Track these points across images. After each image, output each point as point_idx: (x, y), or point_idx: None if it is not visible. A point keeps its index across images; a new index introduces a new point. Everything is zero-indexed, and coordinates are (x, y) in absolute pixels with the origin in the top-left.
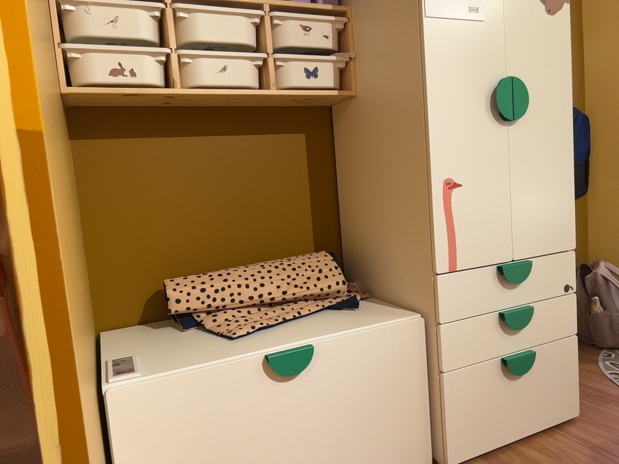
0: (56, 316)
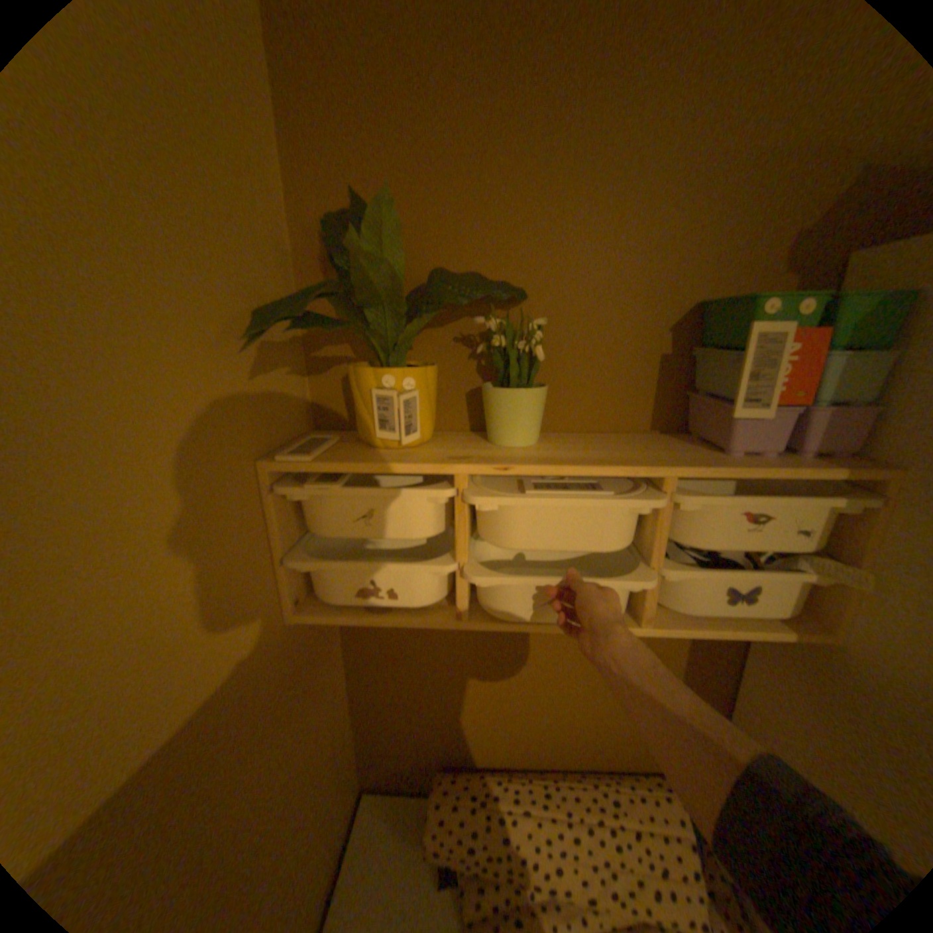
0: None
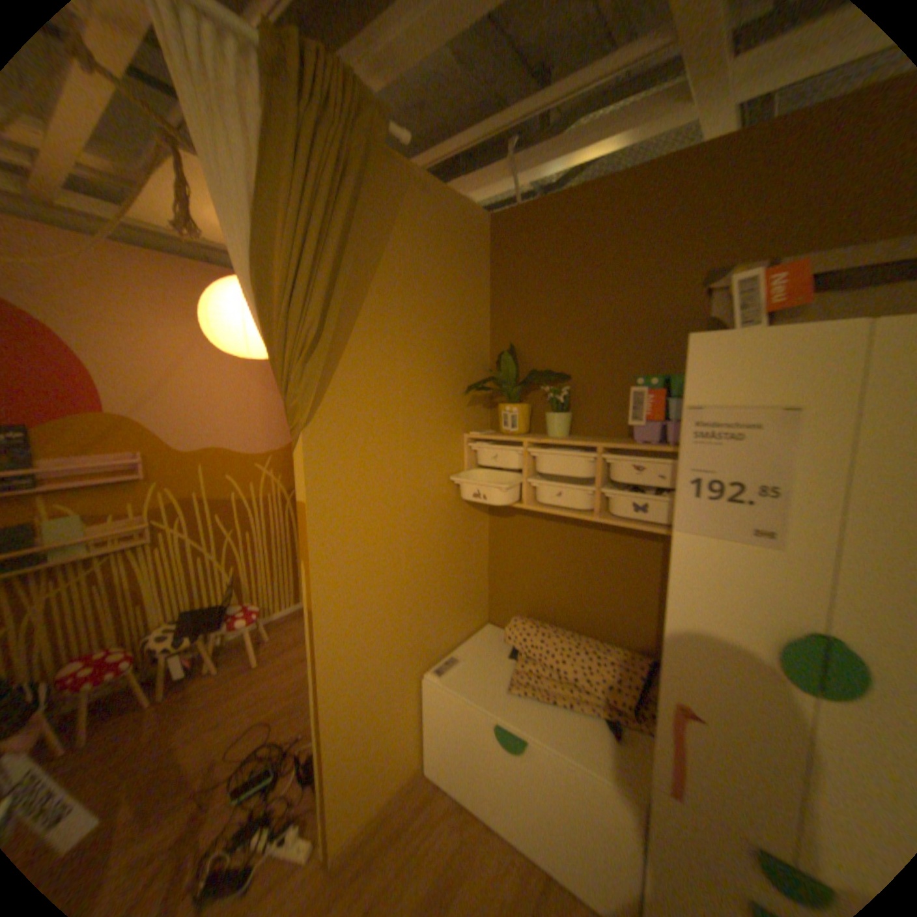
0: (318, 669)
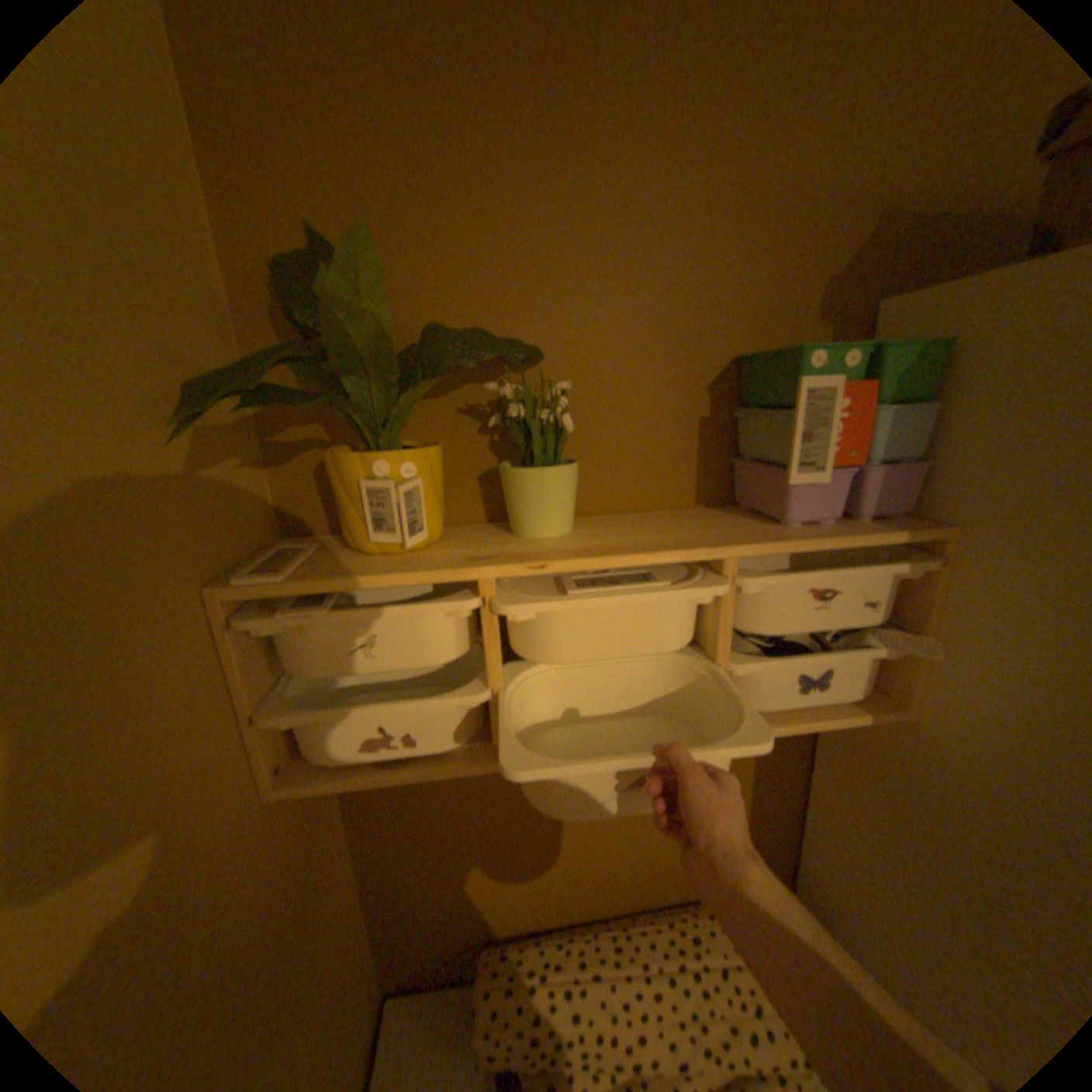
0: None
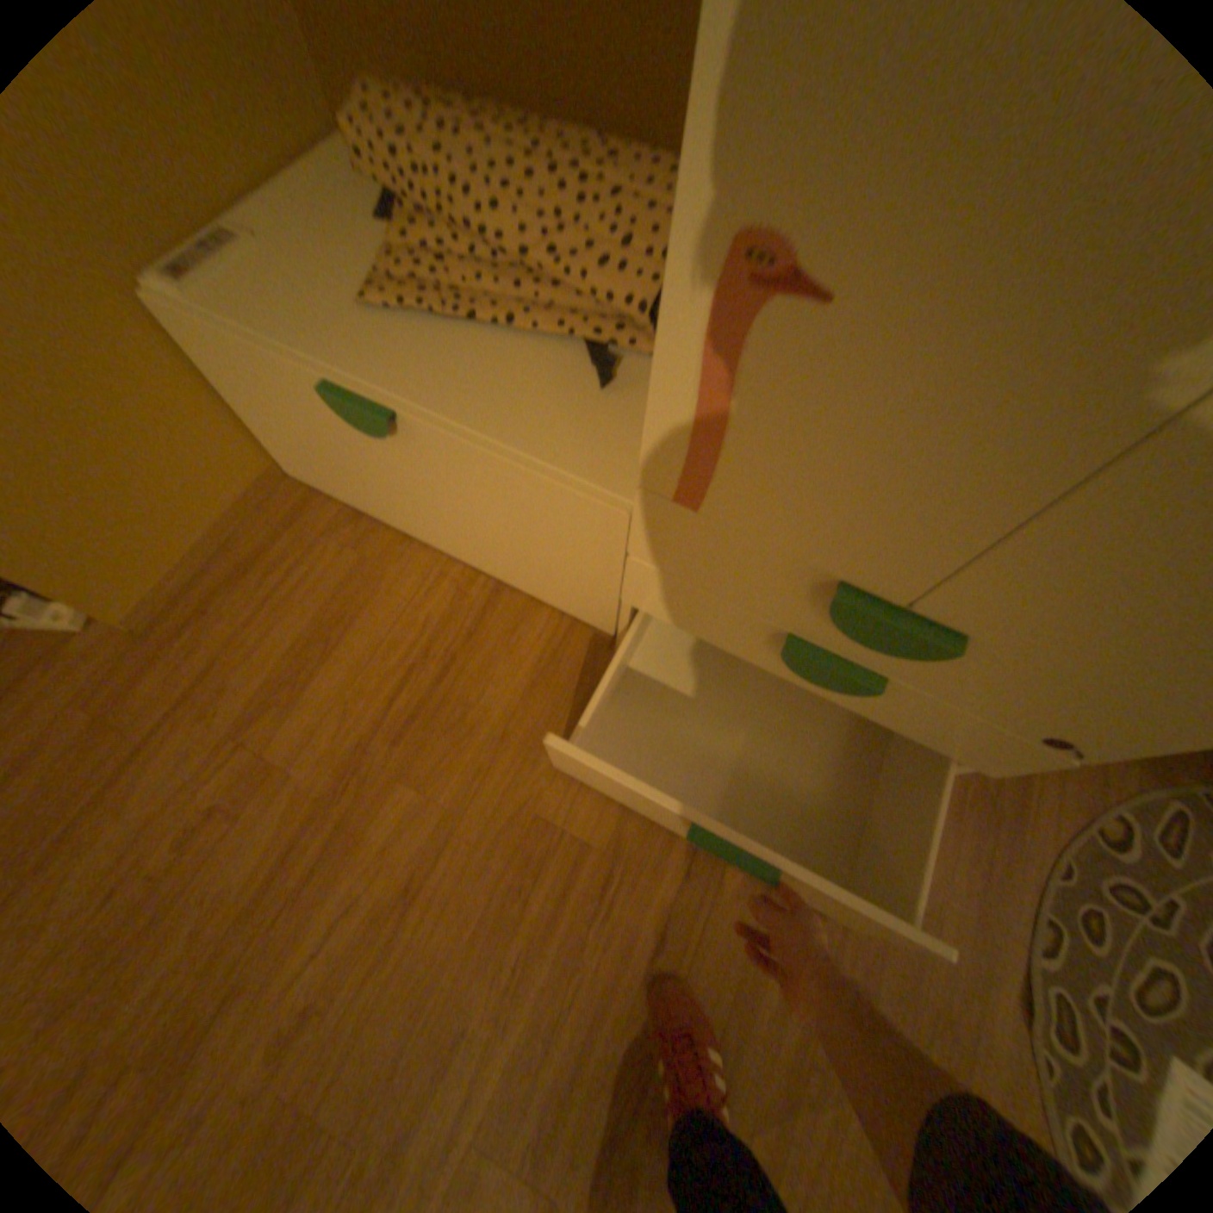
0: None
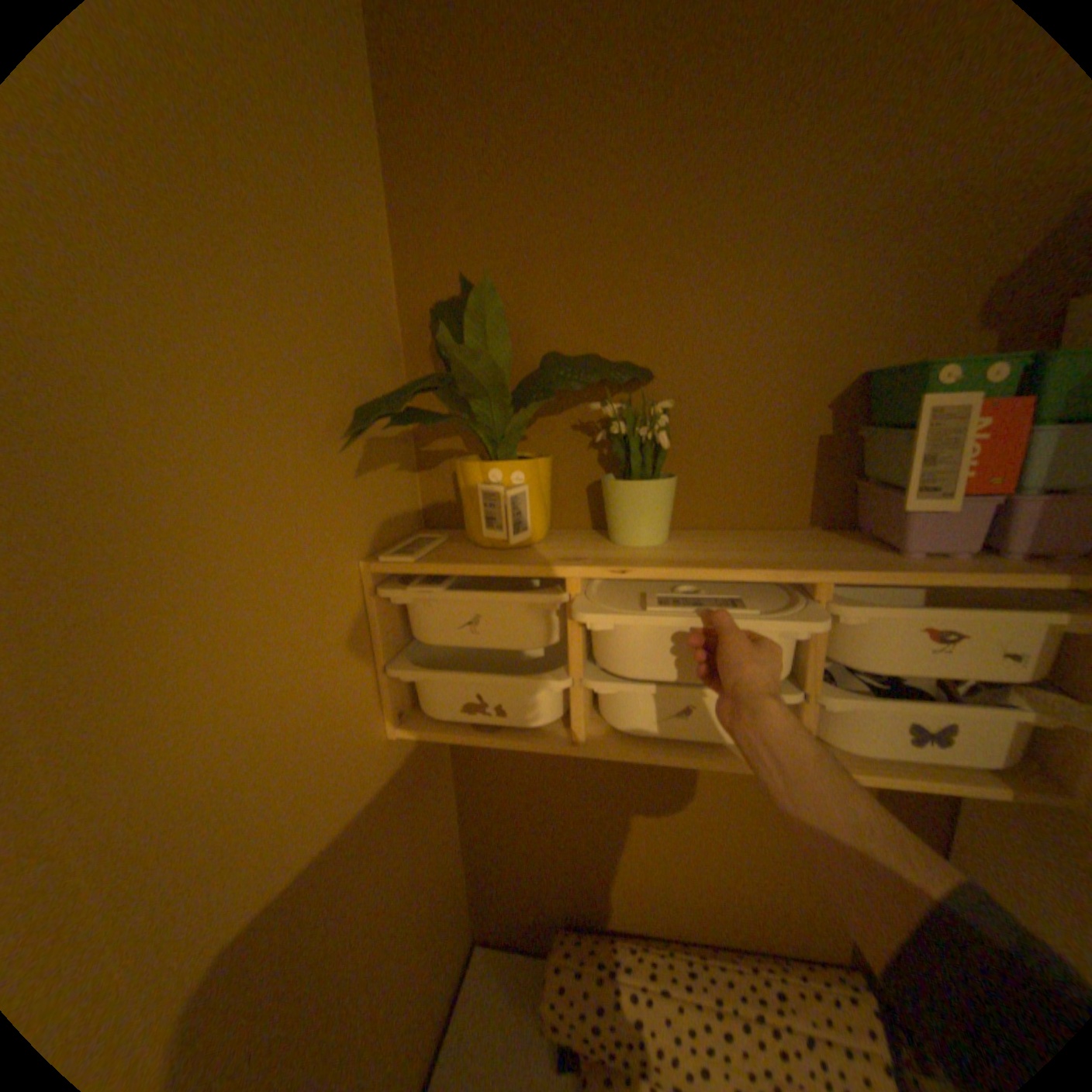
0: None
